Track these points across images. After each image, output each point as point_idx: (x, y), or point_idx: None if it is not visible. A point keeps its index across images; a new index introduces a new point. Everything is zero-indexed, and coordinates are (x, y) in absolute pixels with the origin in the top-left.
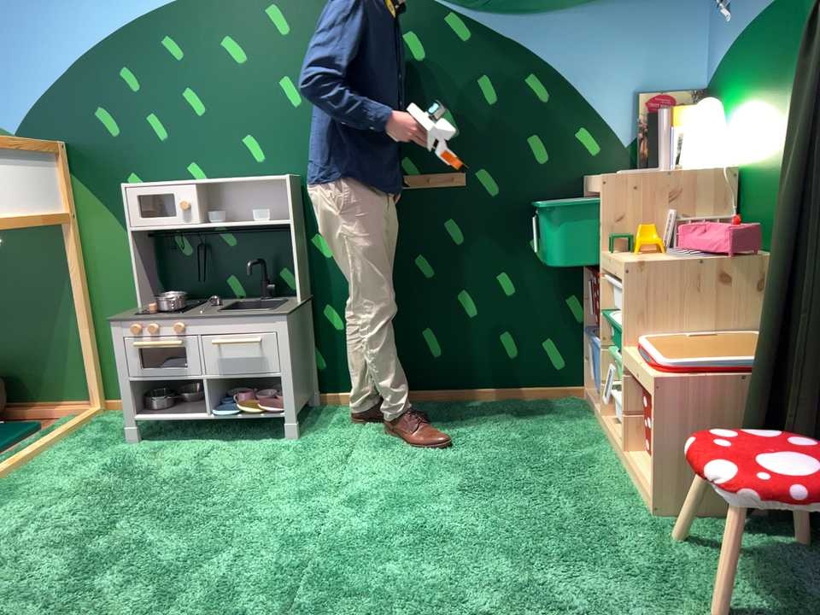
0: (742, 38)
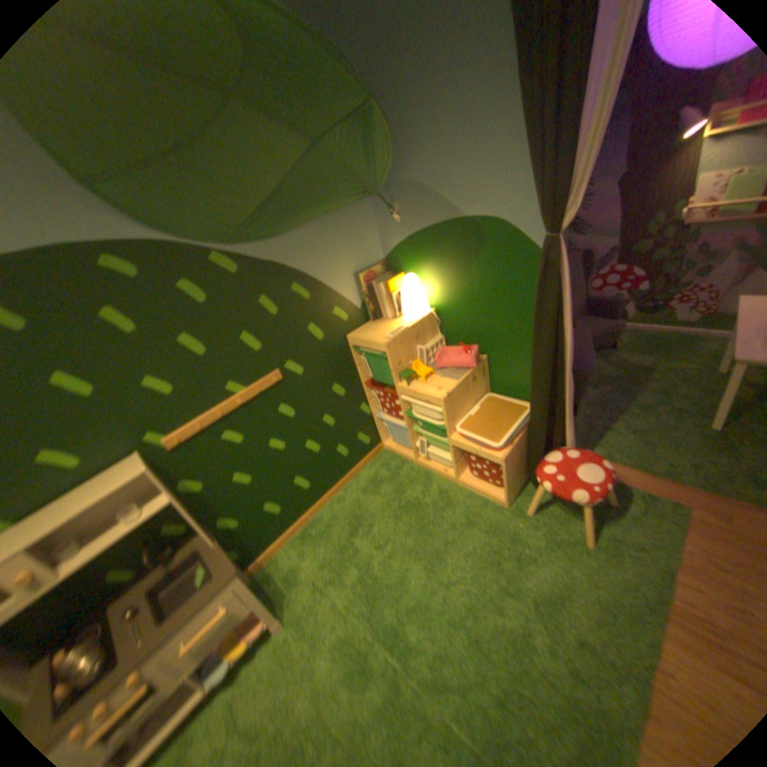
0: (419, 236)
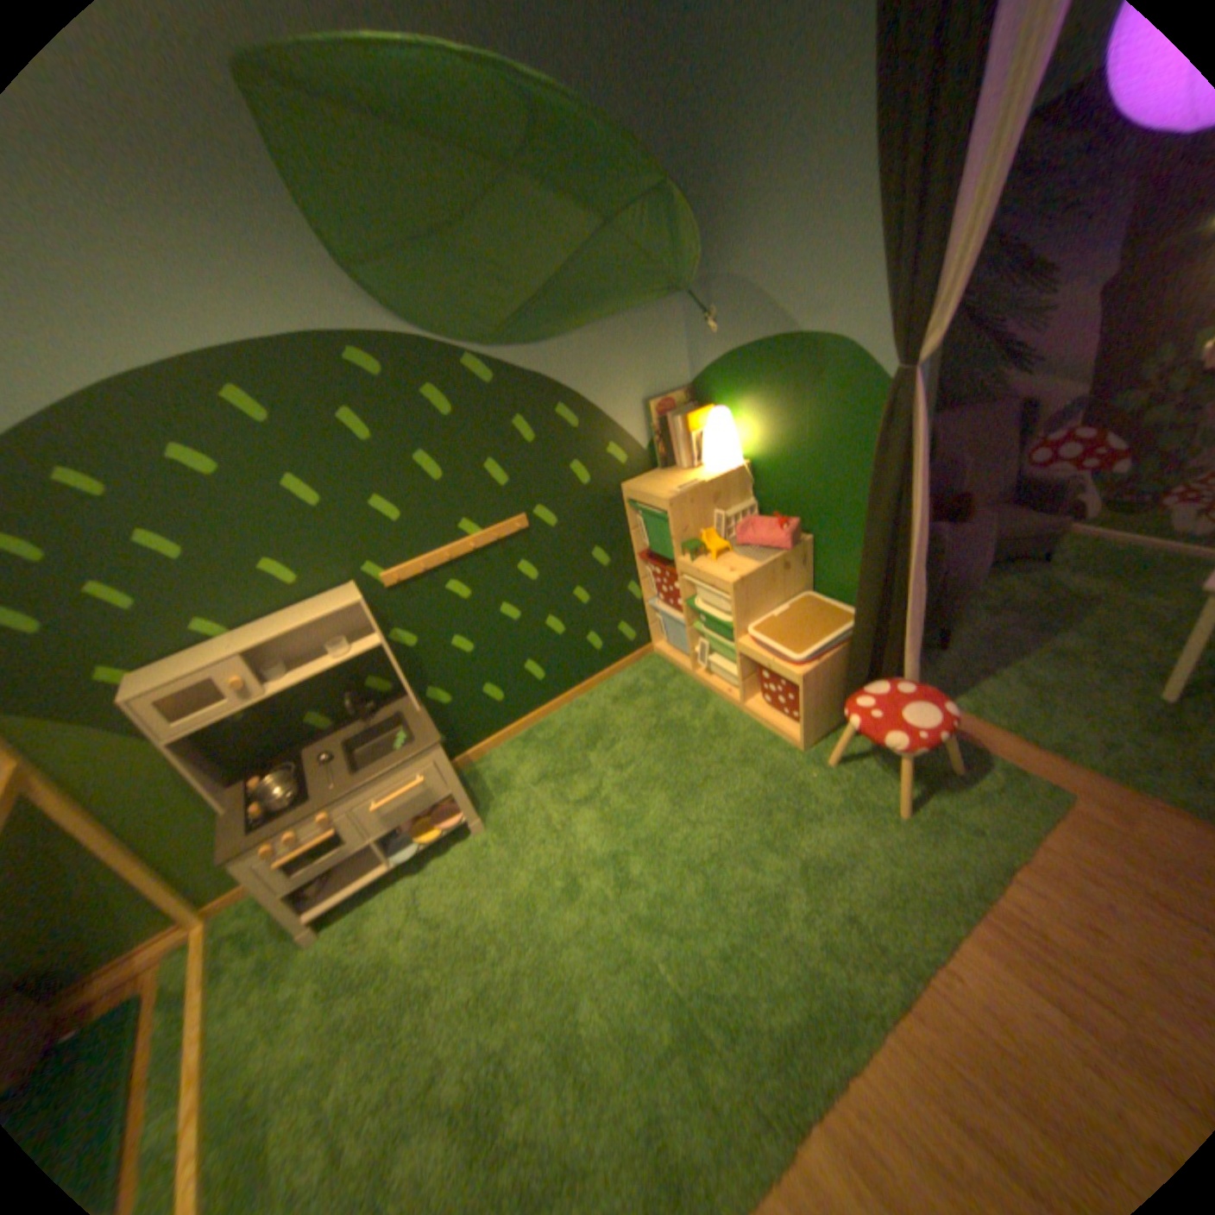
0: (738, 355)
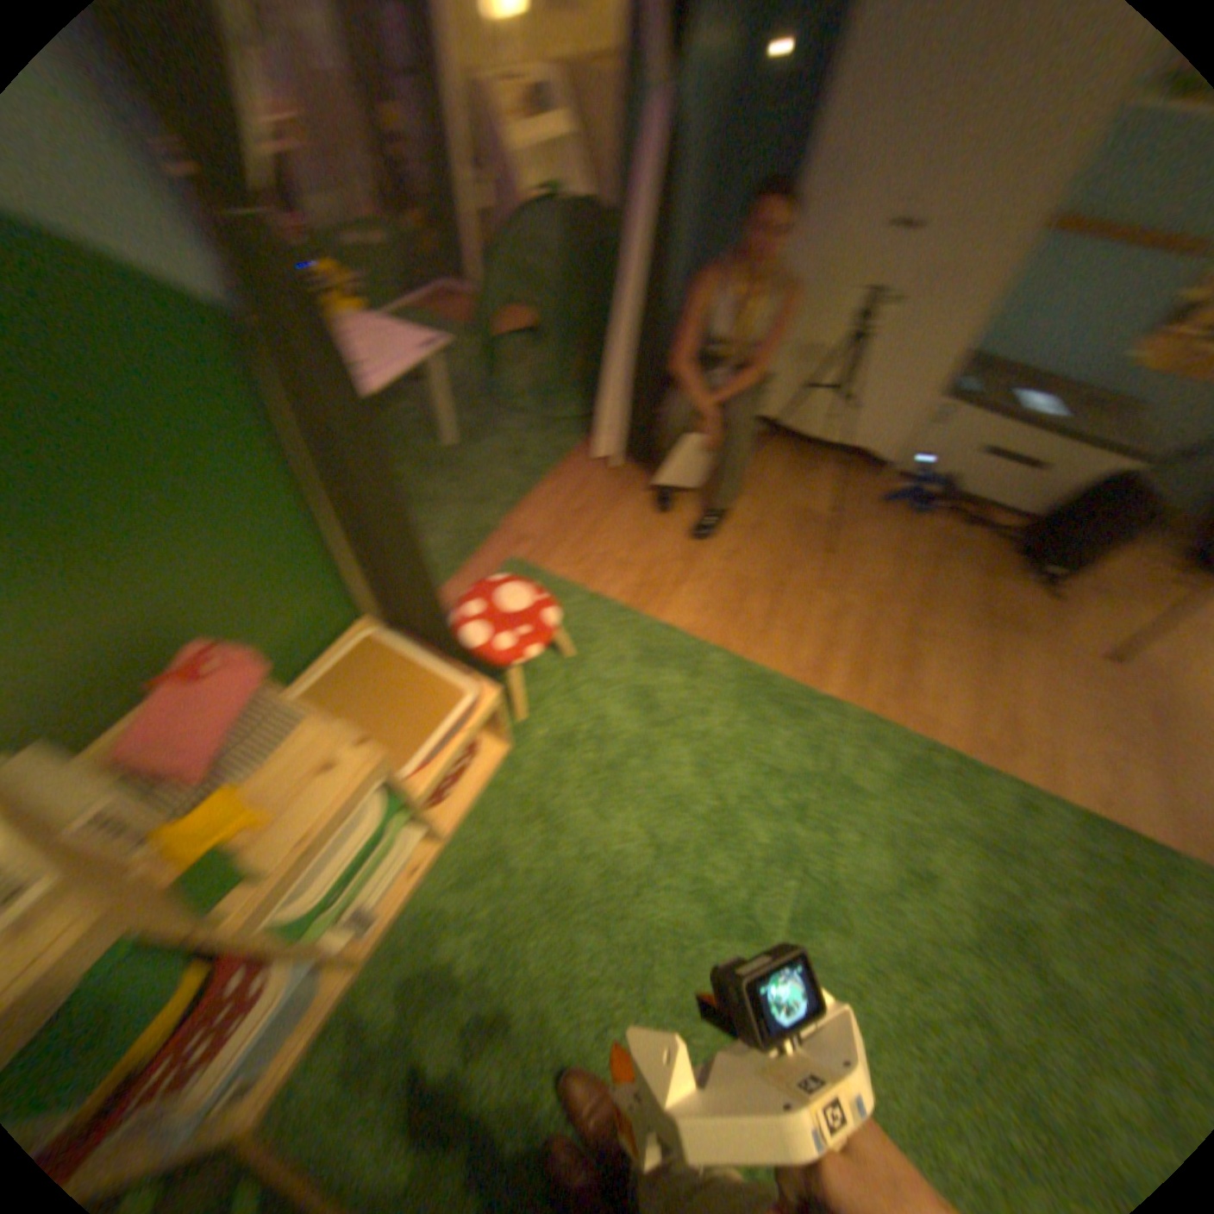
0: None
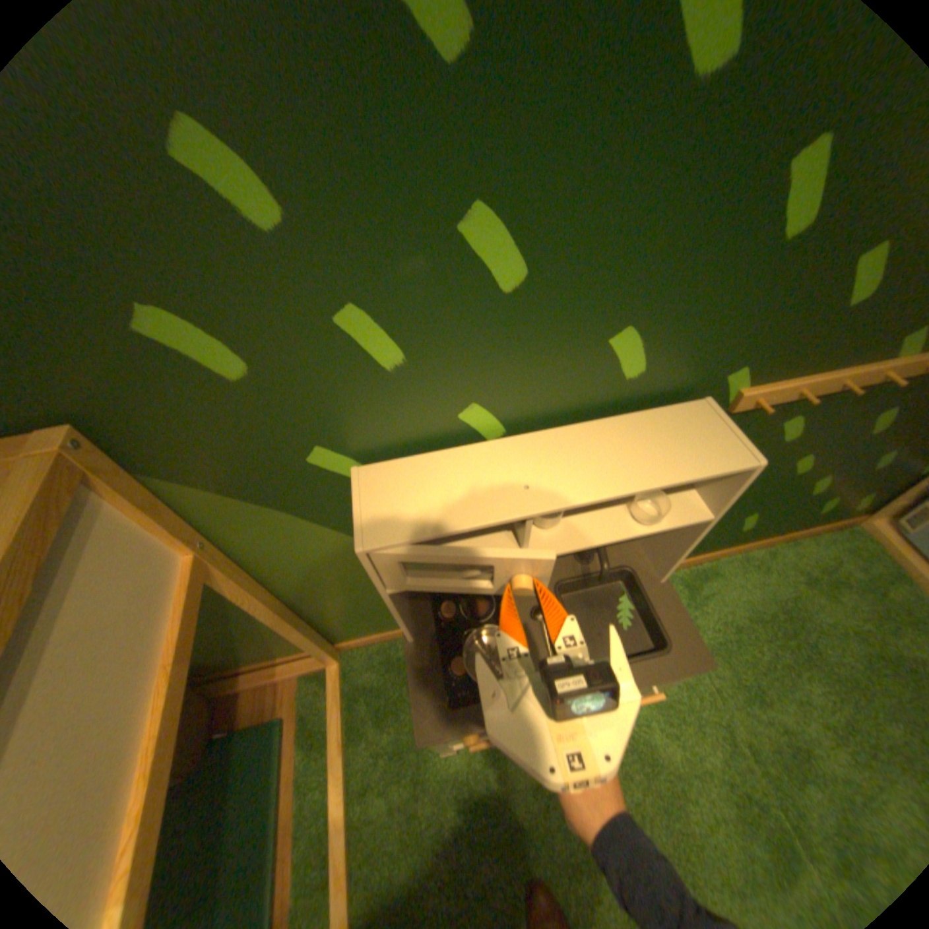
0: None
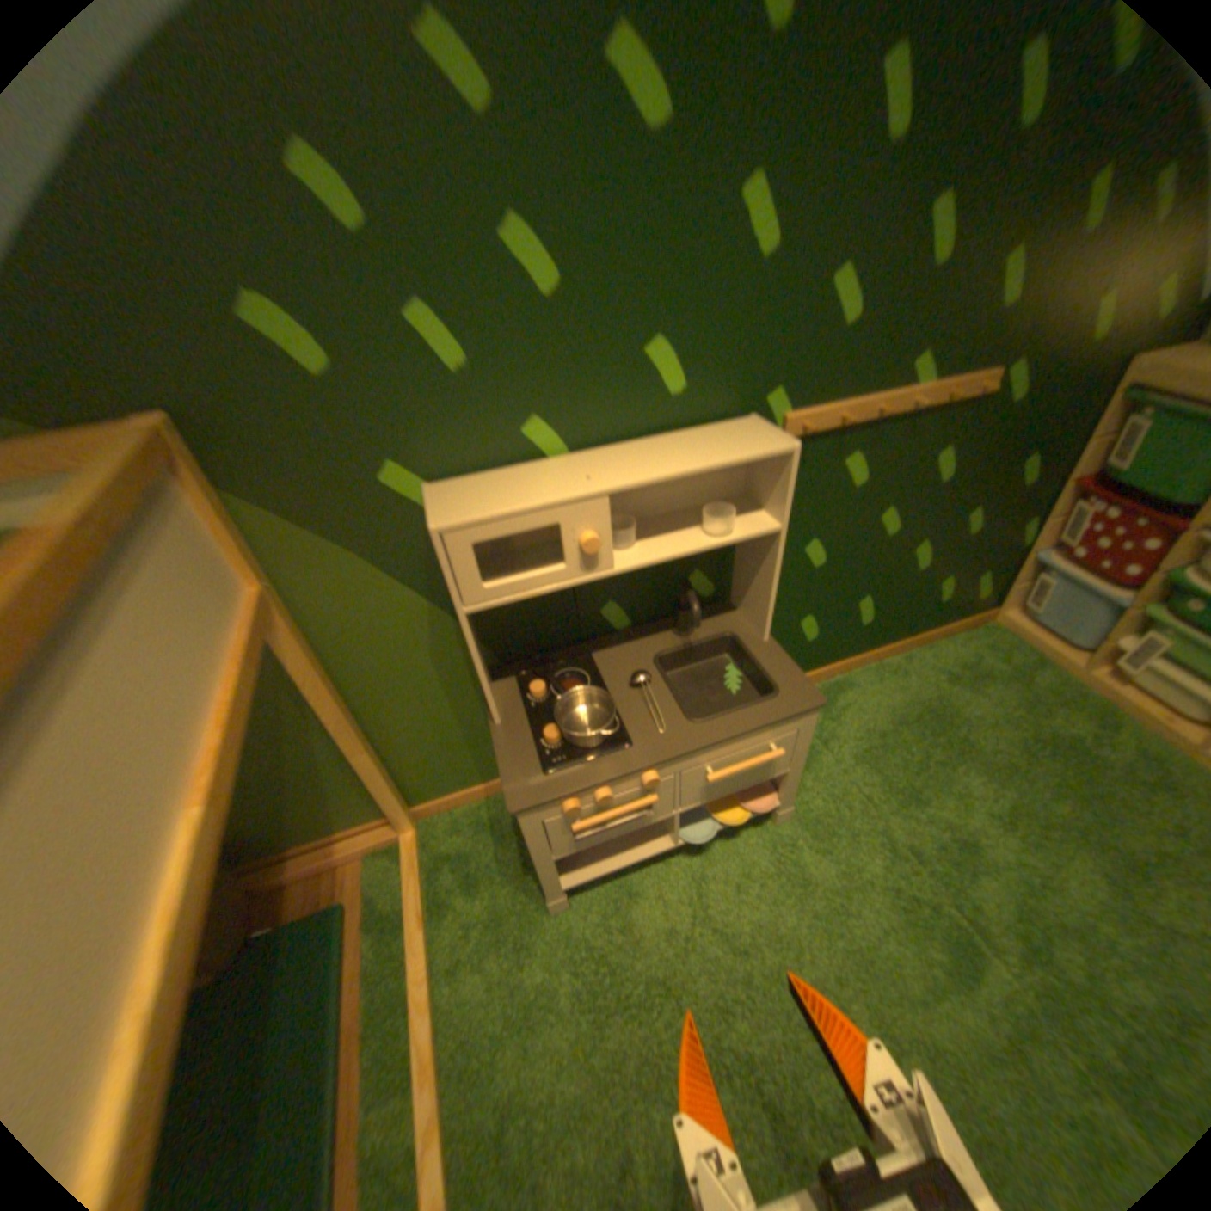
0: None
